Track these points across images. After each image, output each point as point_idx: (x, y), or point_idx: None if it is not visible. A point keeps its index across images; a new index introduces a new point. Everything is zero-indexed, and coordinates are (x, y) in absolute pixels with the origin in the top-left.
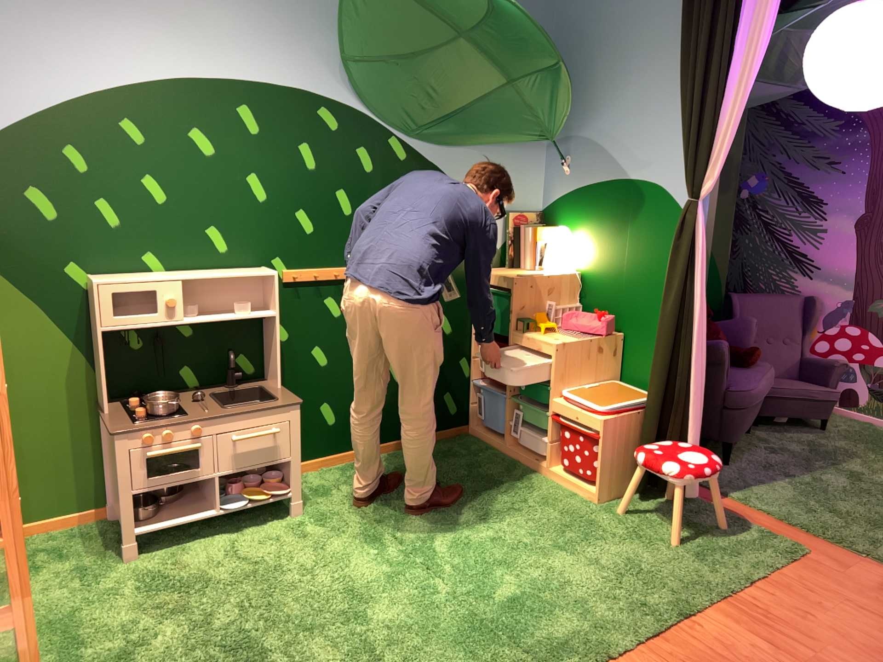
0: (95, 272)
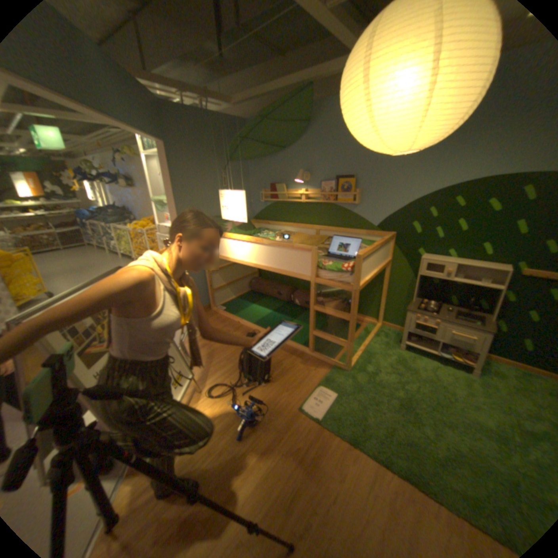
0: (427, 253)
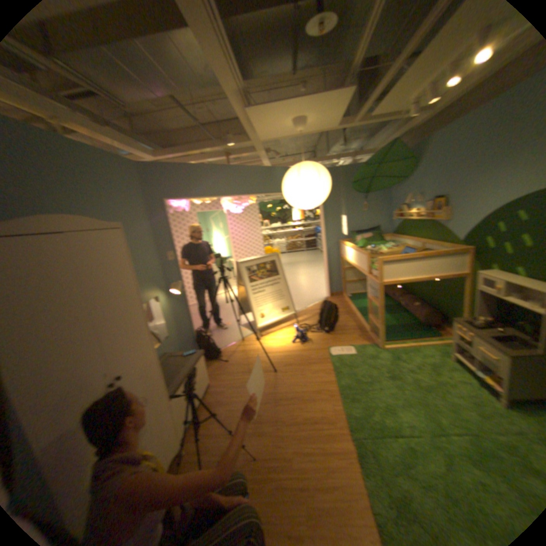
0: (500, 270)
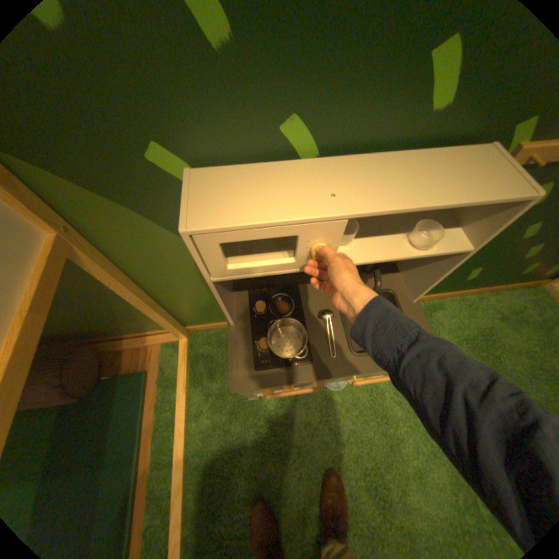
0: (199, 159)
